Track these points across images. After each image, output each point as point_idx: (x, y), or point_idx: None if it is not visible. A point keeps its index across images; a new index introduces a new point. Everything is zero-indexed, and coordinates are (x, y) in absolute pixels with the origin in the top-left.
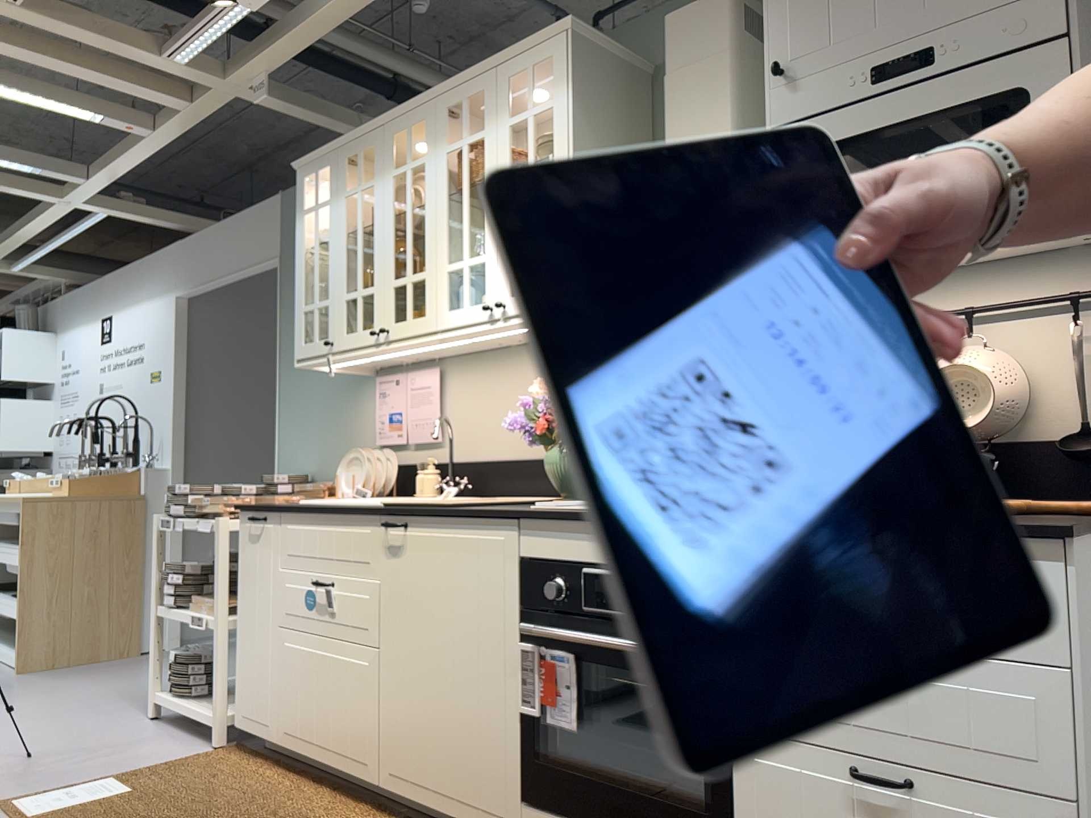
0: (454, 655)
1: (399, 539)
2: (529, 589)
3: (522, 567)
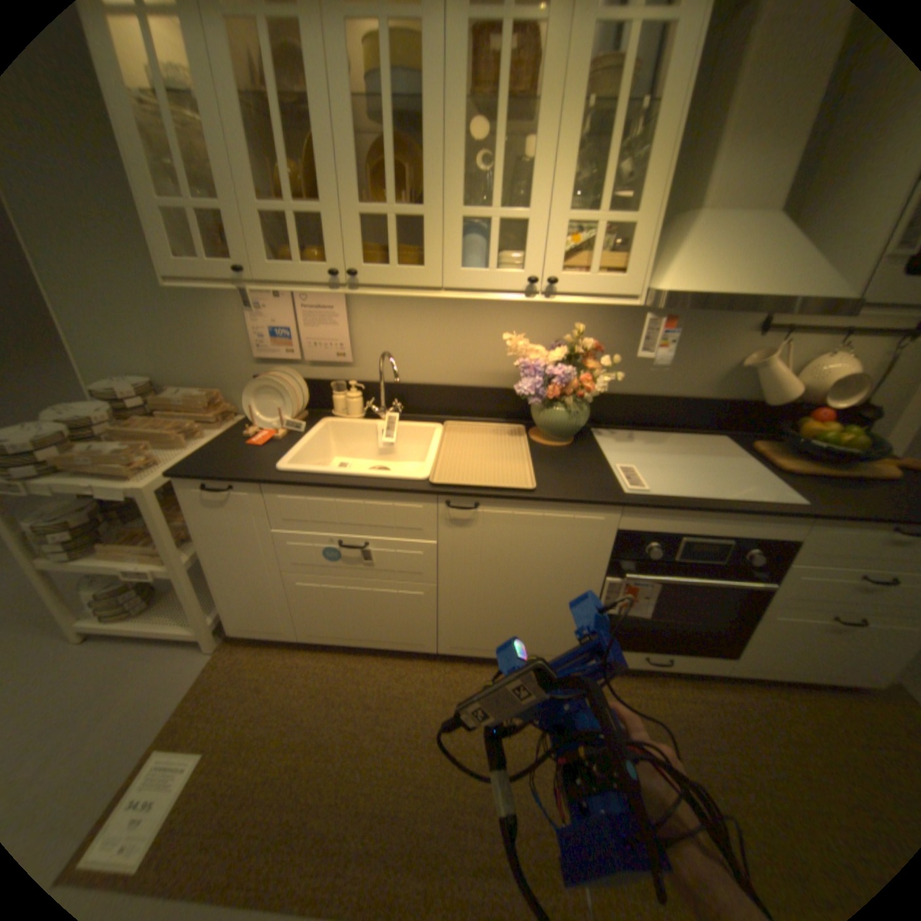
0: (533, 588)
1: (469, 516)
2: (624, 550)
3: (616, 535)
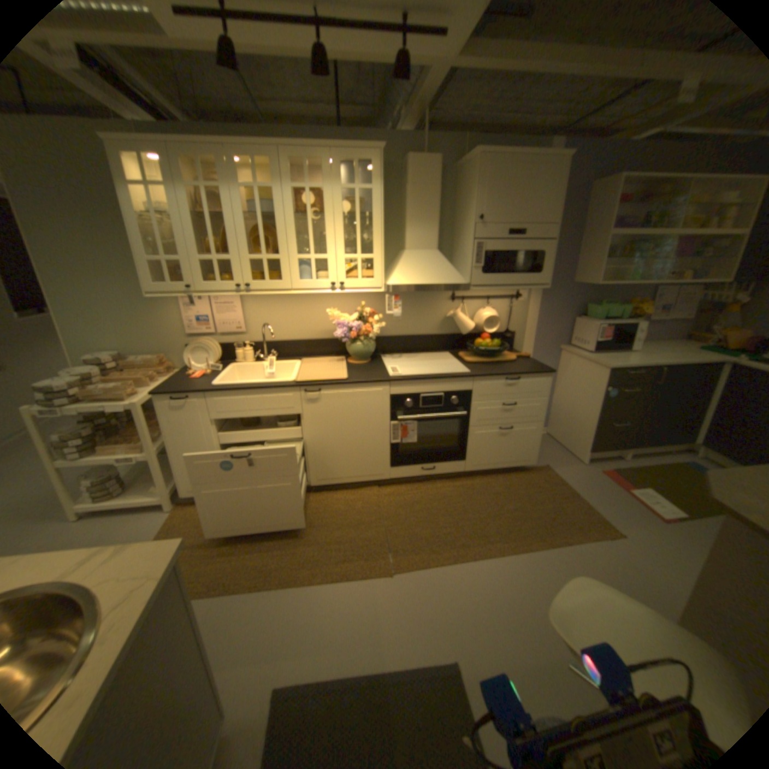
0: (356, 434)
1: (318, 397)
2: (395, 405)
3: (390, 398)
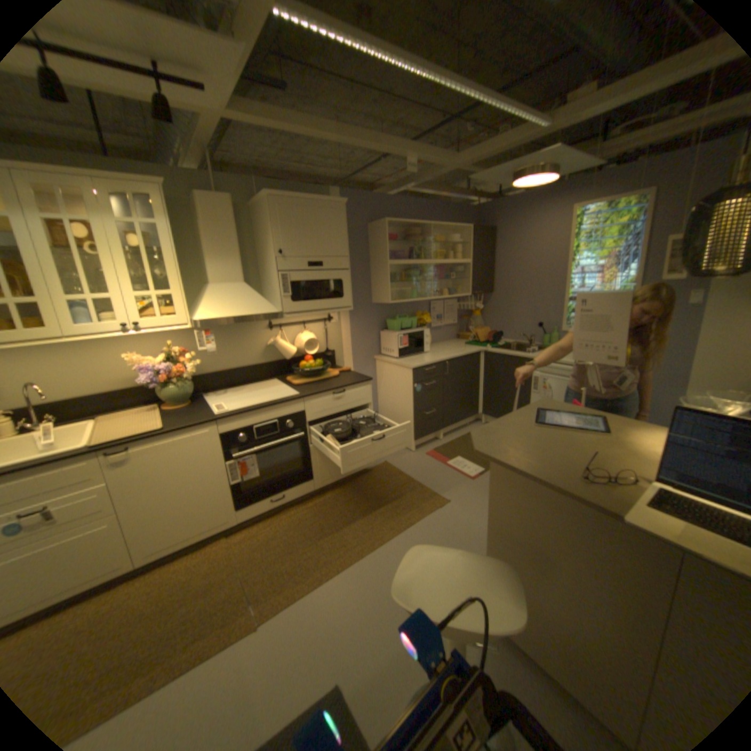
0: (185, 487)
1: (124, 458)
2: (227, 444)
3: (220, 438)
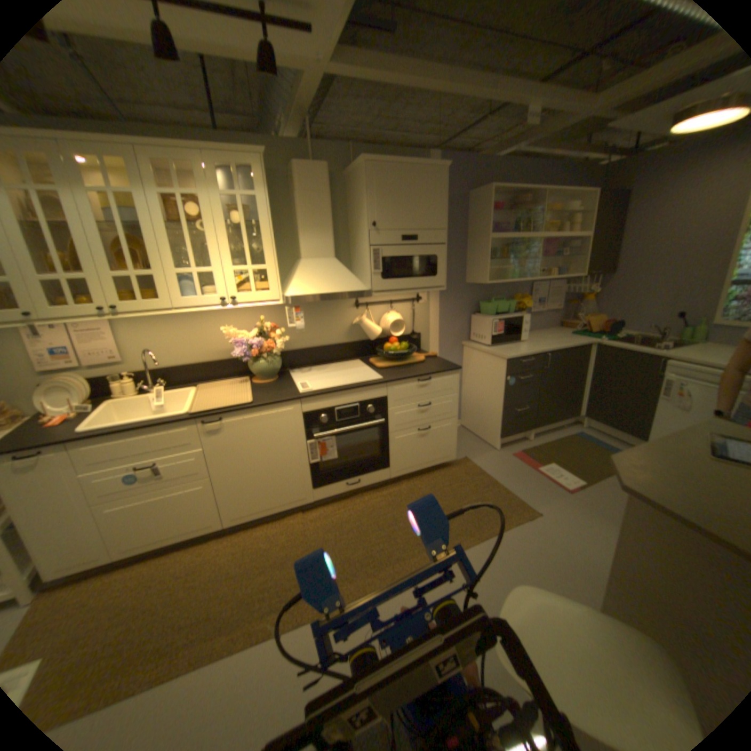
0: (269, 460)
1: (218, 427)
2: (309, 423)
3: (303, 416)
